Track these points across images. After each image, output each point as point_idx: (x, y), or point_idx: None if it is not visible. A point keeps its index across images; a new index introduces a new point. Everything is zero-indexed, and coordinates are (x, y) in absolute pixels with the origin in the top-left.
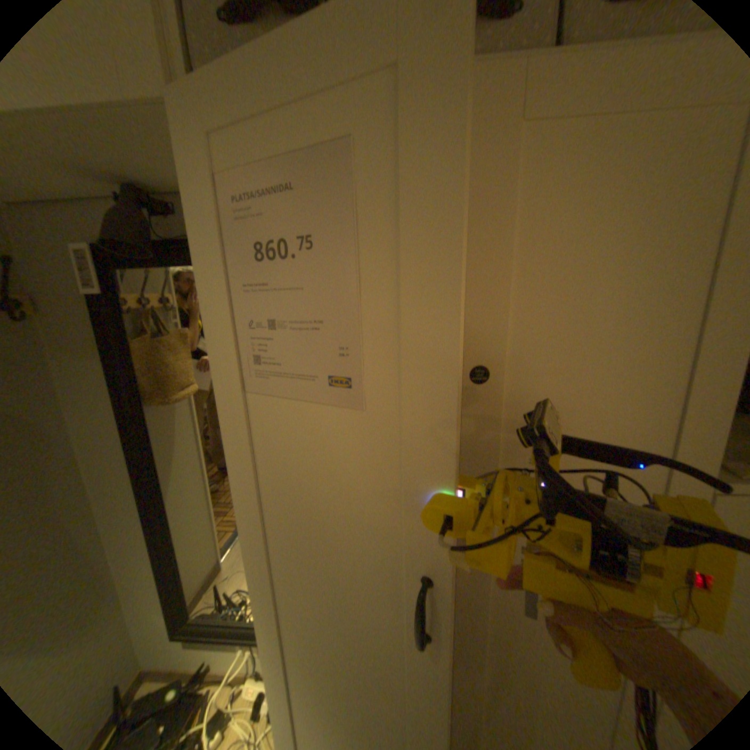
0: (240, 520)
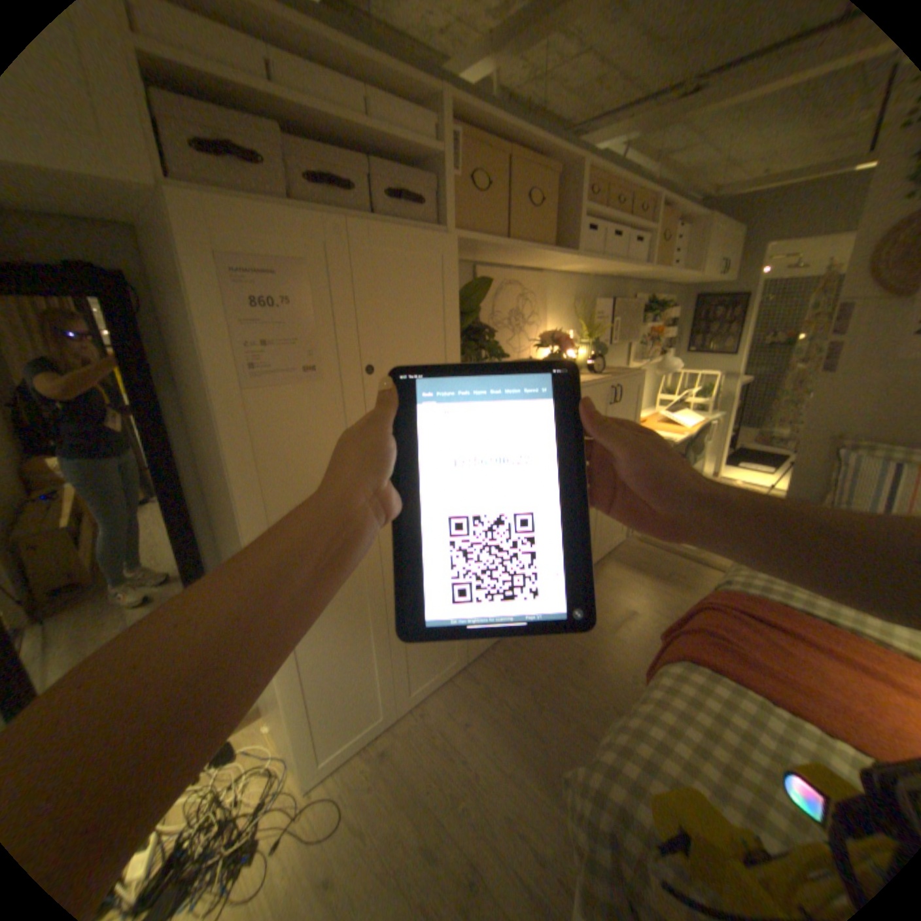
0: (237, 494)
